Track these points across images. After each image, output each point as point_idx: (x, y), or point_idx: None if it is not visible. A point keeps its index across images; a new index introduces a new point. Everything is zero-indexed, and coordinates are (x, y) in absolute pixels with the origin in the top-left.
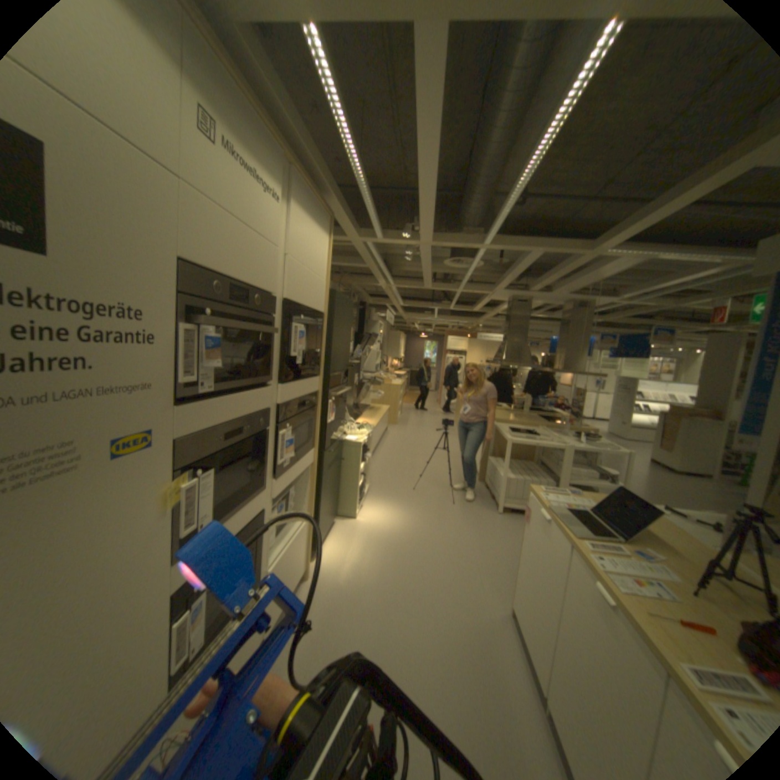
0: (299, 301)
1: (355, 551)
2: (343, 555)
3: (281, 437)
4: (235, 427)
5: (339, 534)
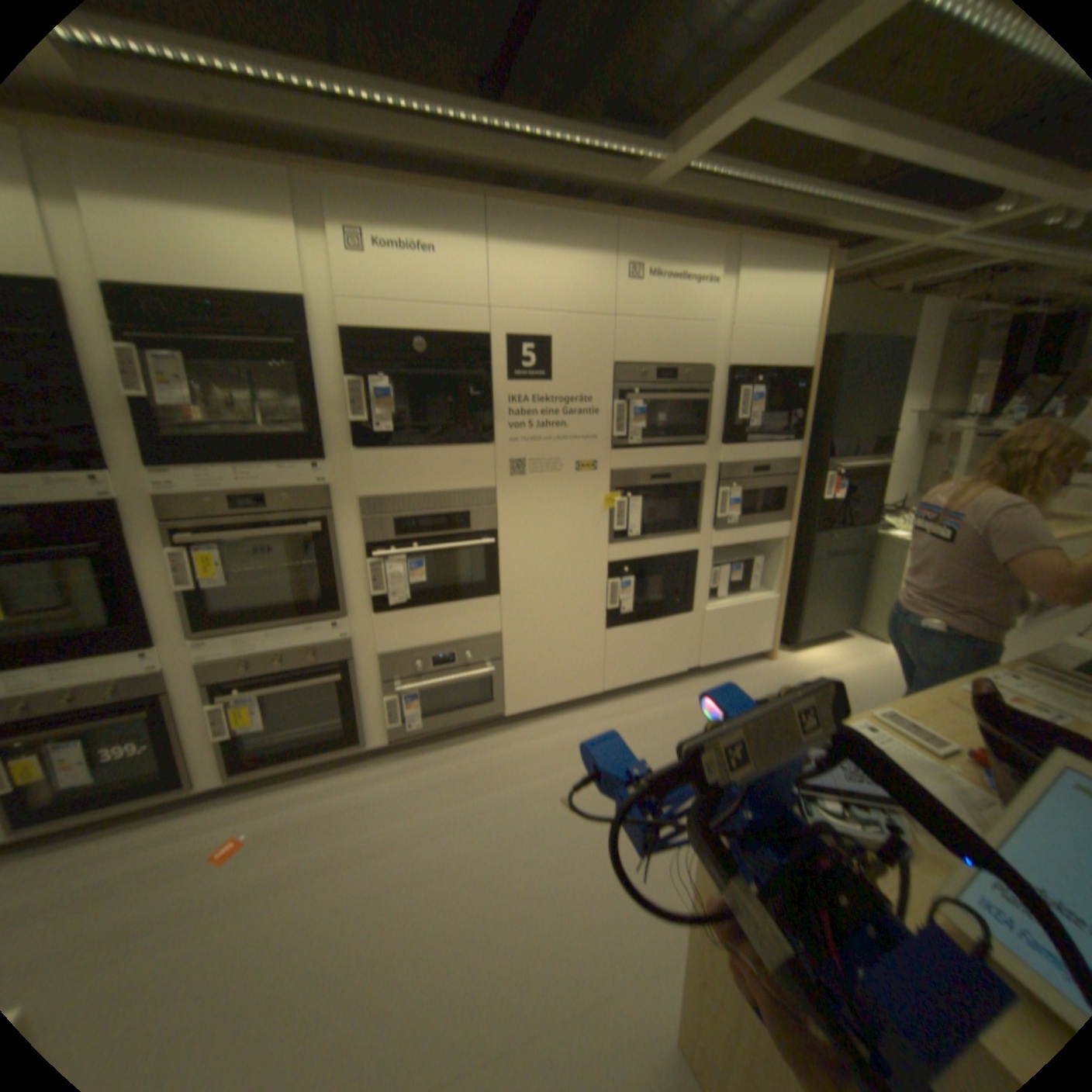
0: (756, 362)
1: (856, 667)
2: (836, 664)
3: (725, 493)
4: (662, 472)
5: (852, 648)
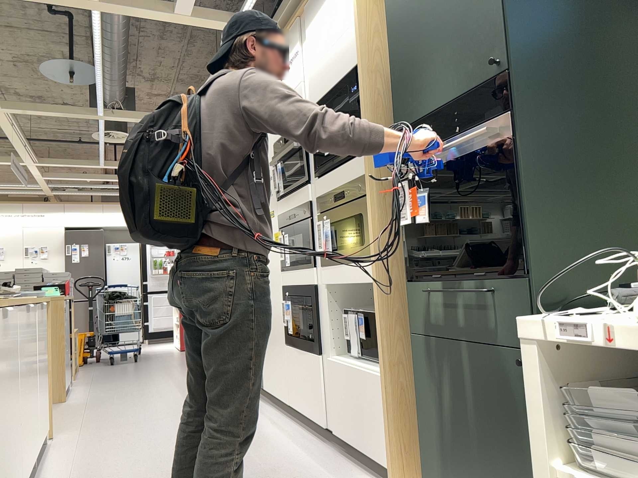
0: (323, 92)
1: None
2: None
3: (322, 227)
4: (293, 213)
5: None
